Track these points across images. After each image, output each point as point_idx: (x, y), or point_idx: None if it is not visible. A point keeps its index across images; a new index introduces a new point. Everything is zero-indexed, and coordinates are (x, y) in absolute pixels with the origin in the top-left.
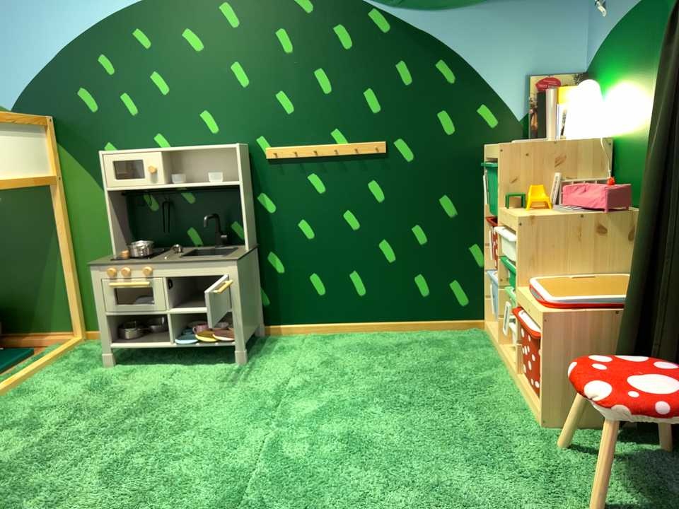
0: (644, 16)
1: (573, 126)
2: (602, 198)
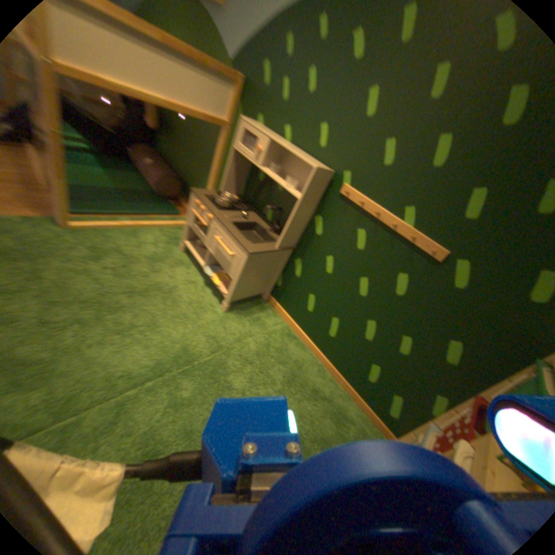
0: None
1: None
2: None
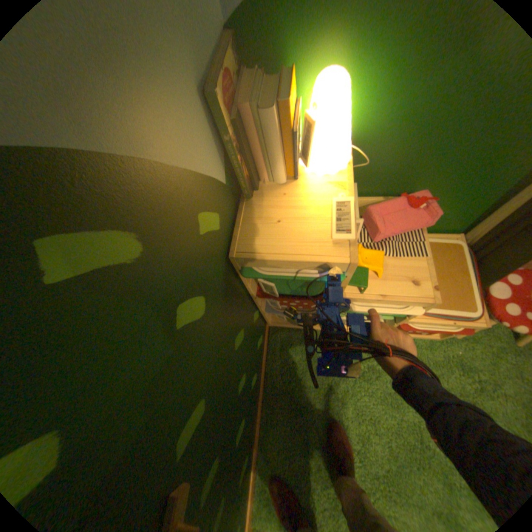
0: None
1: (331, 151)
2: (433, 219)
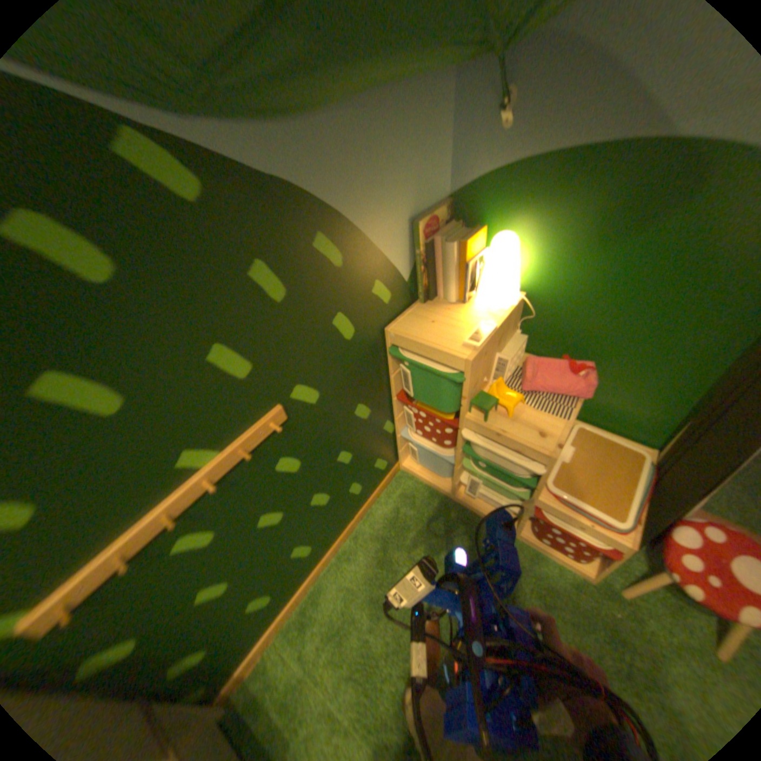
0: (630, 168)
1: (496, 291)
2: (589, 390)
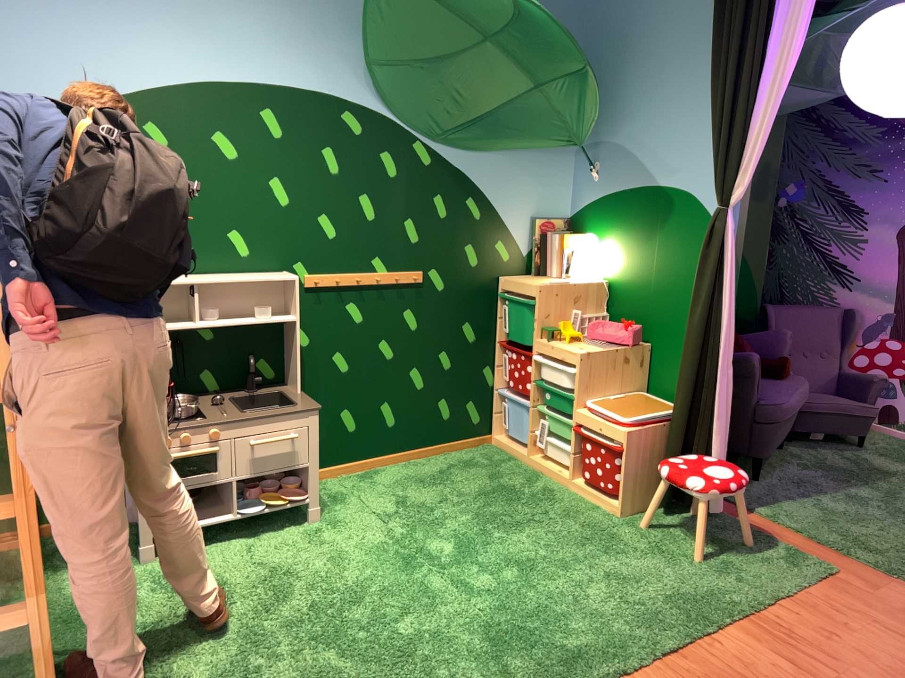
0: (640, 203)
1: (577, 271)
2: (624, 336)
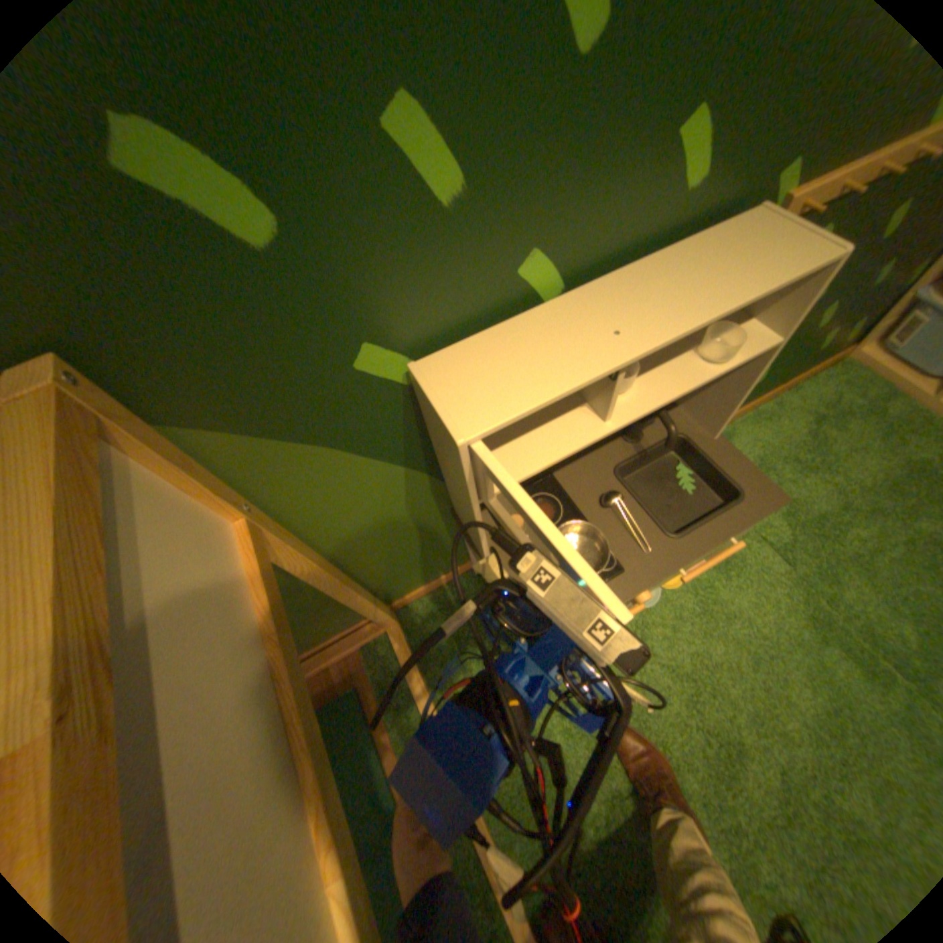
0: None
1: None
2: None
